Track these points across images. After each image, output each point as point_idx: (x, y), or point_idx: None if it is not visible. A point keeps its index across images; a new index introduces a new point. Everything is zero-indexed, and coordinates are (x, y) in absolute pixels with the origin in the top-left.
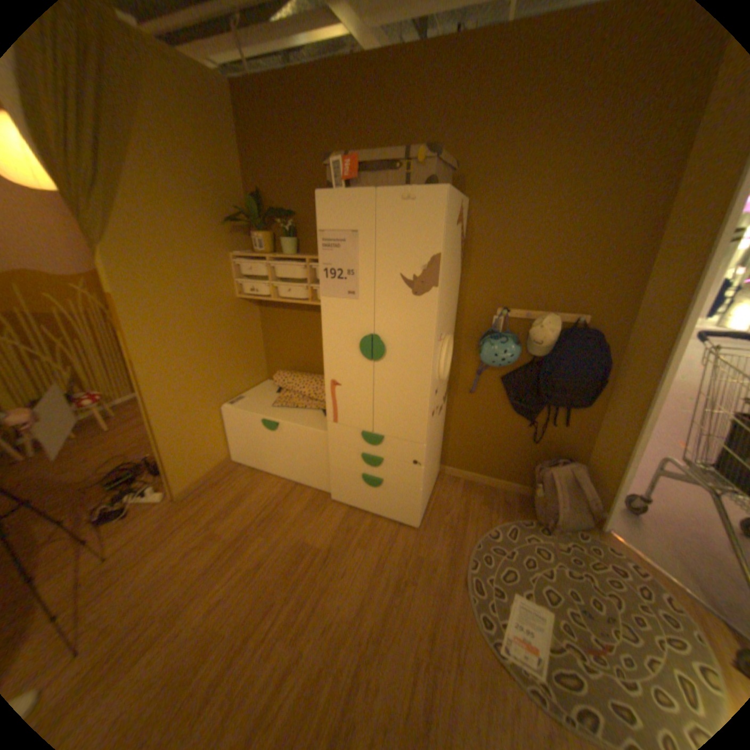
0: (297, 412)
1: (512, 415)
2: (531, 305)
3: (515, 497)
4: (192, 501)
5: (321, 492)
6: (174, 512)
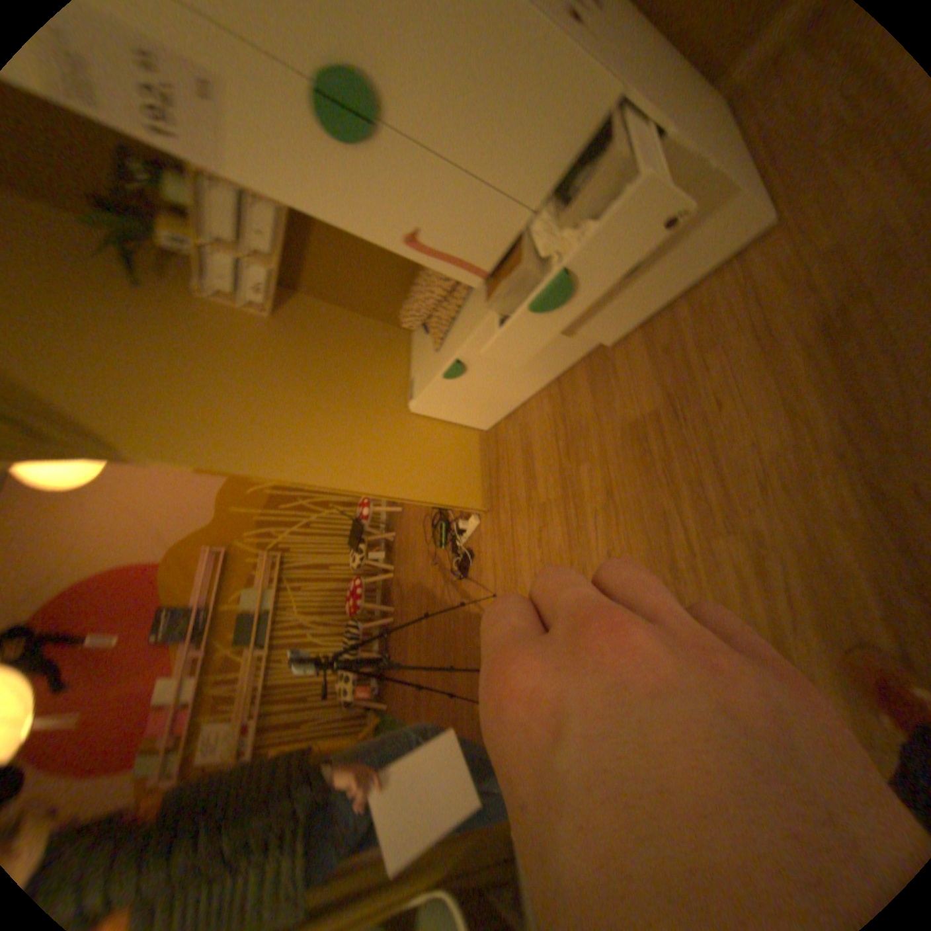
0: (458, 320)
1: None
2: None
3: None
4: (498, 495)
5: (591, 351)
6: (496, 516)
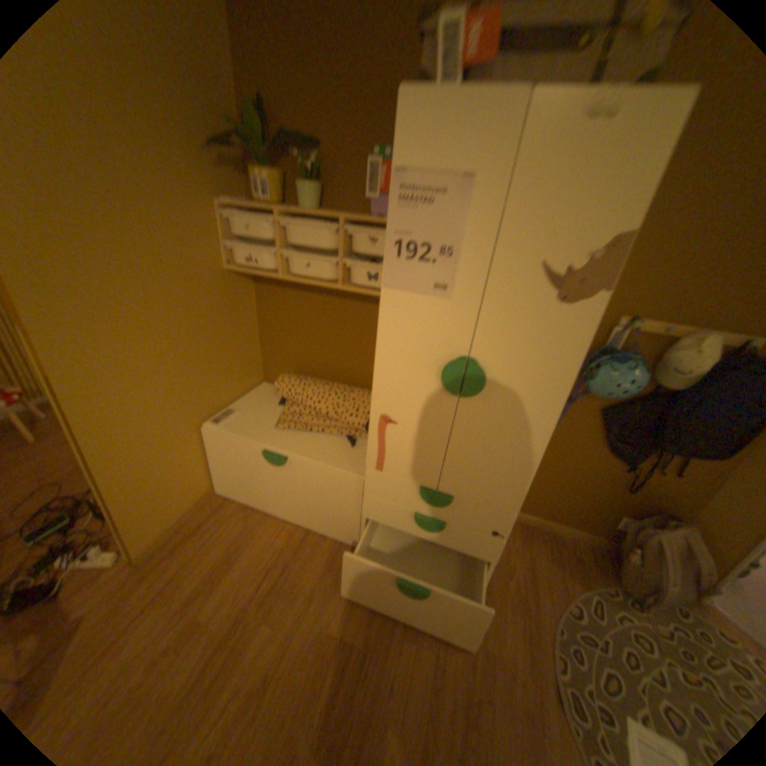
0: (313, 437)
1: (606, 455)
2: (677, 315)
3: (587, 550)
4: (162, 561)
5: (343, 543)
6: (136, 580)
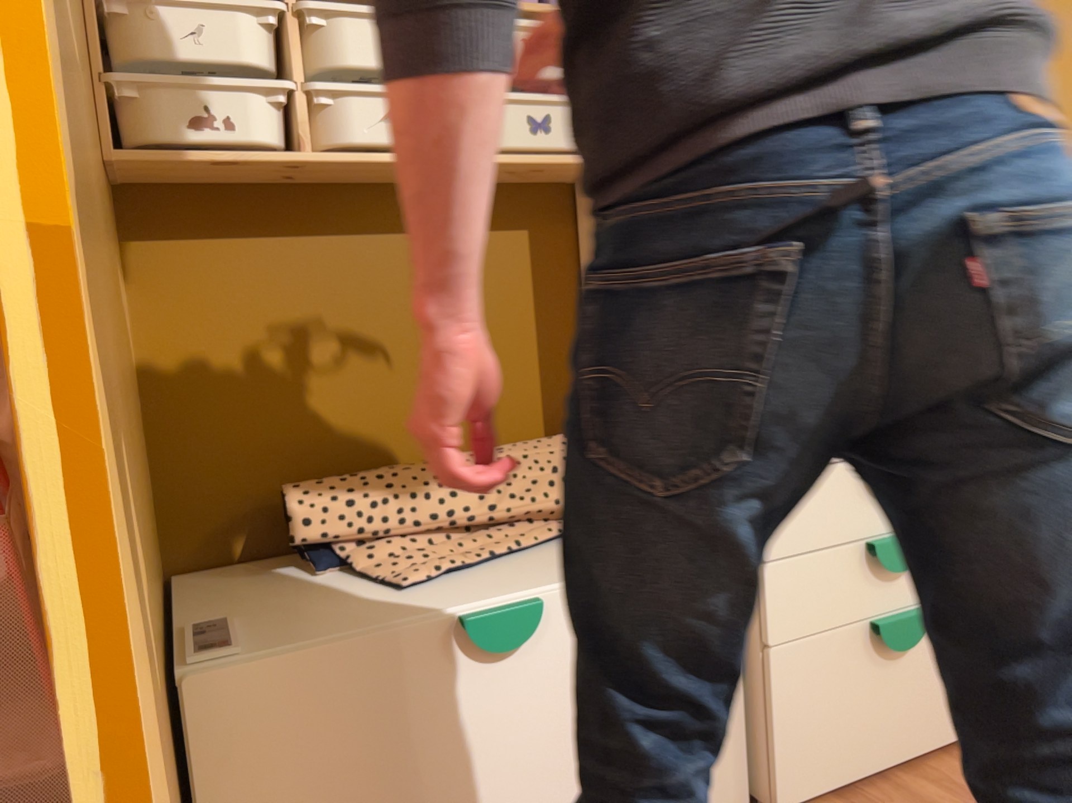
0: (519, 564)
1: None
2: None
3: None
4: None
5: None
6: None
